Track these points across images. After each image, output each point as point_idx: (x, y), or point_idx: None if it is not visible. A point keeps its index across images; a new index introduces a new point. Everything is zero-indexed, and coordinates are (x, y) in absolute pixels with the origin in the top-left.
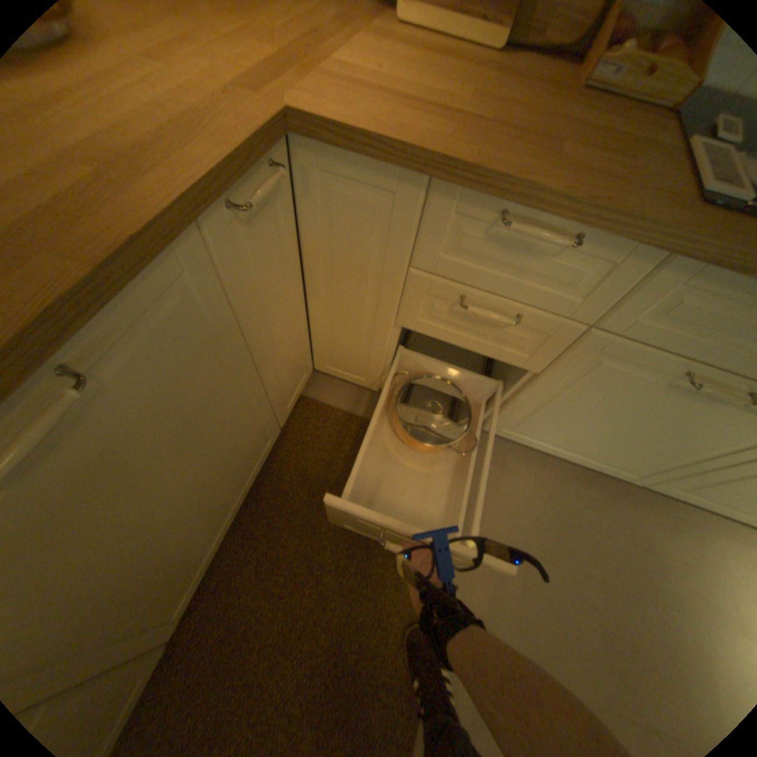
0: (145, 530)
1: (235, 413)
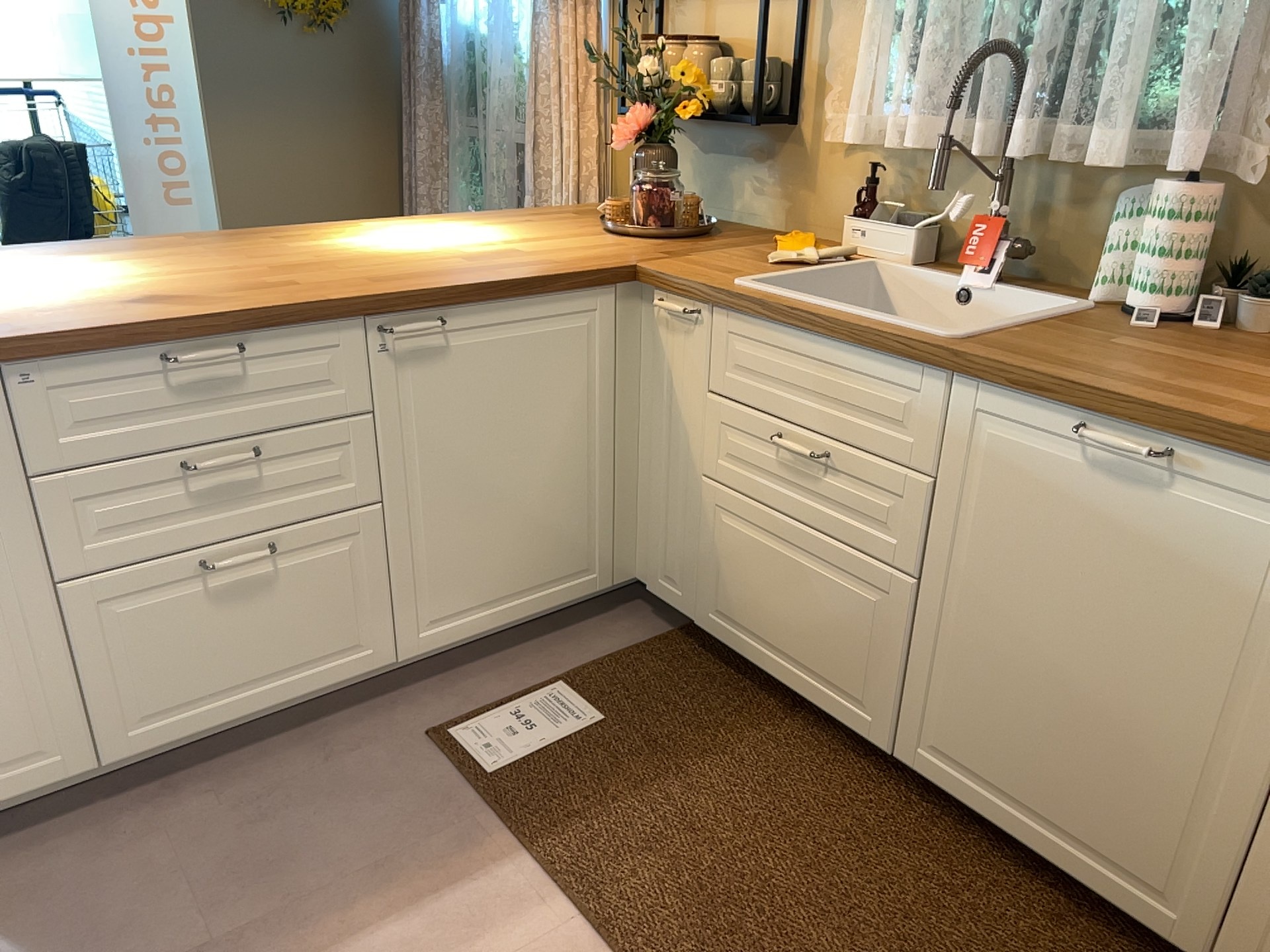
0: (1040, 624)
1: (1194, 731)
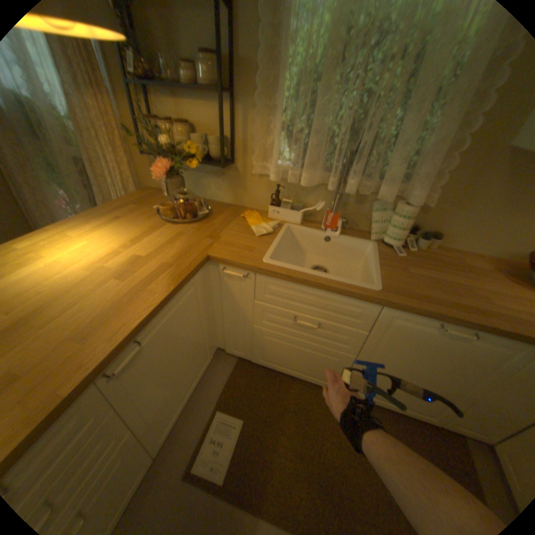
0: (407, 369)
1: (458, 391)
